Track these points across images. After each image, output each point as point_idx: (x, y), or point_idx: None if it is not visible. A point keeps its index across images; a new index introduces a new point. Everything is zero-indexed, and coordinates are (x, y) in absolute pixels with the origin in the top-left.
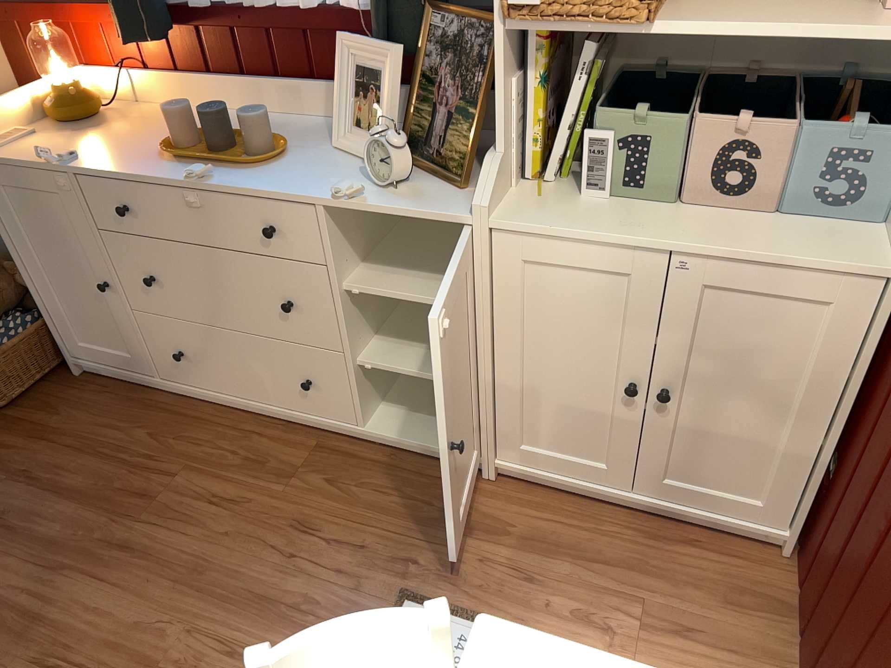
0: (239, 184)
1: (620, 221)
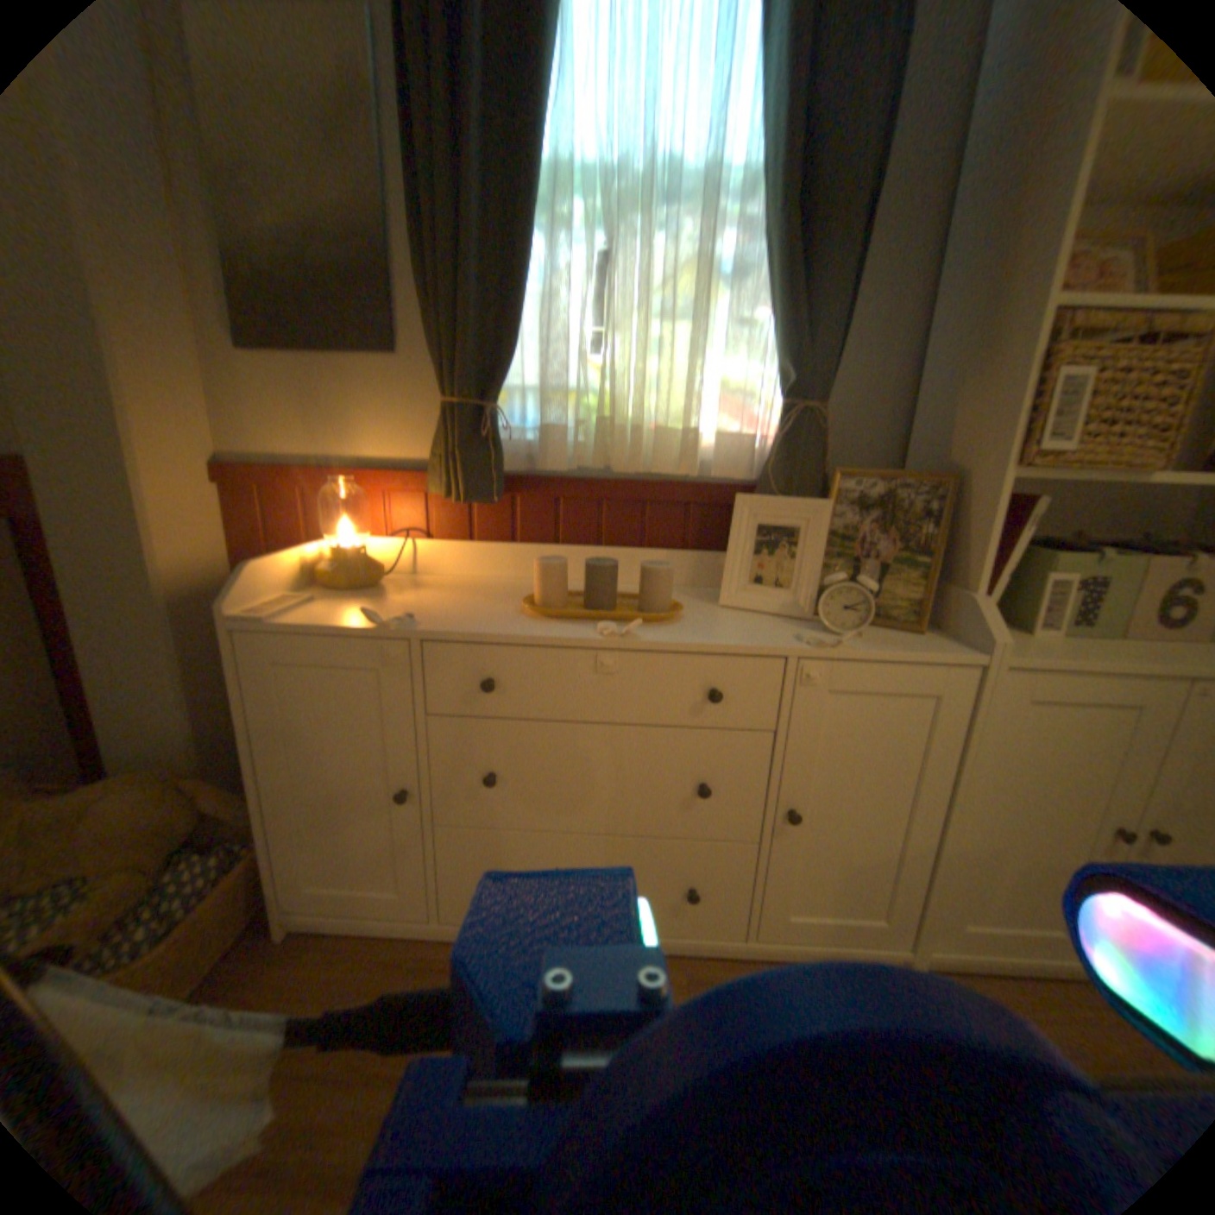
0: (665, 636)
1: (1111, 652)
